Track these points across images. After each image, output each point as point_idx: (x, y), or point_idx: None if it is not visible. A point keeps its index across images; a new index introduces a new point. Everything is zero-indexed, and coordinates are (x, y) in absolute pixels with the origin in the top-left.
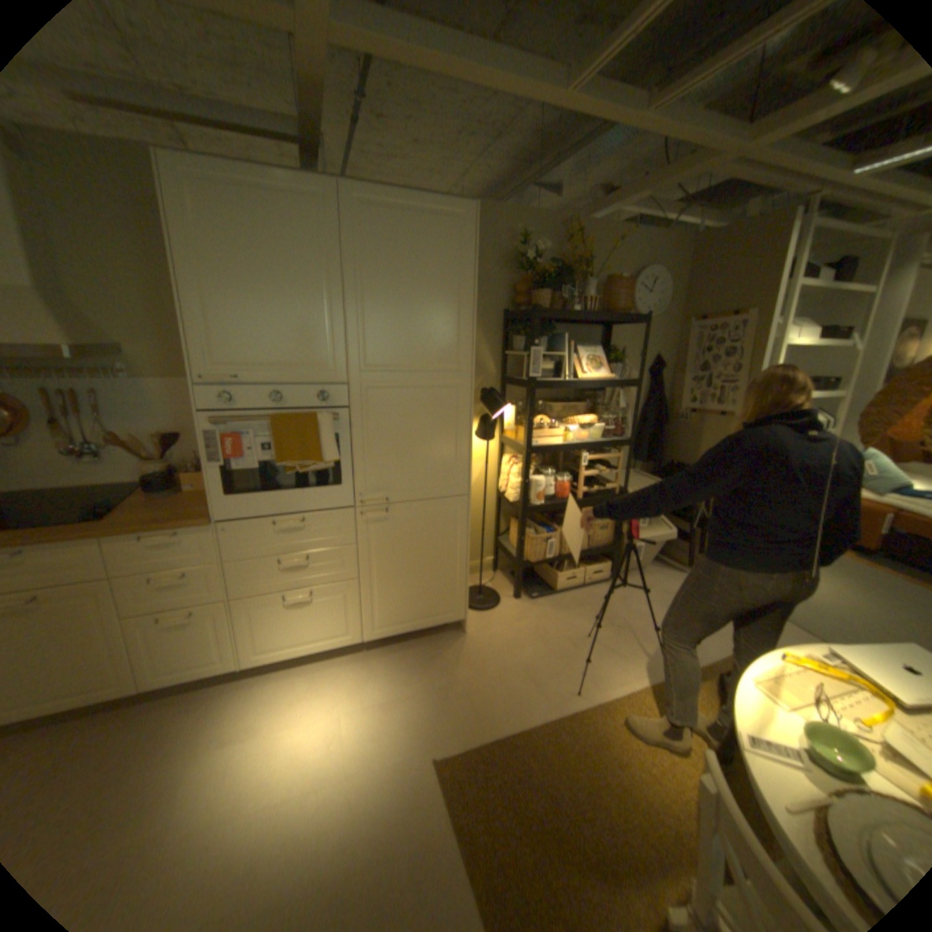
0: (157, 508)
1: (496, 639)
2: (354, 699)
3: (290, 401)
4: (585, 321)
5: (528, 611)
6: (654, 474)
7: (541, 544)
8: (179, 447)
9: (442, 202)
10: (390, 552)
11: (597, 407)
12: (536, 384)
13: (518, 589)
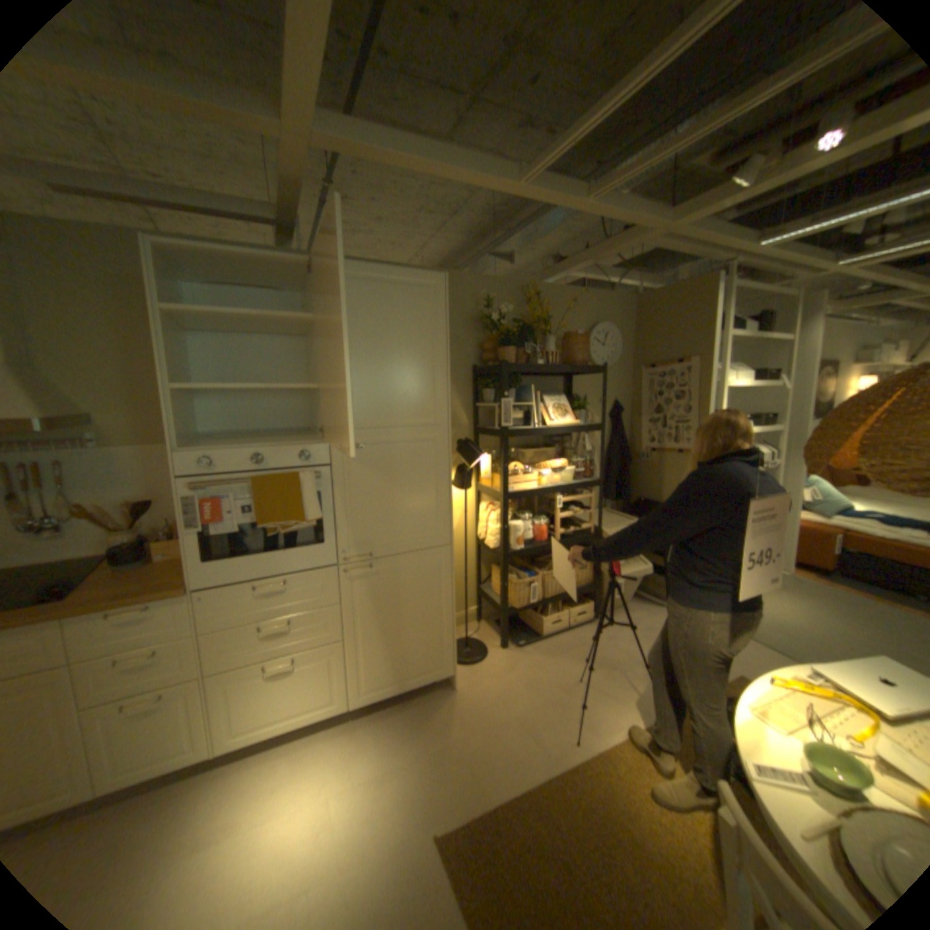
0: (126, 581)
1: (487, 694)
2: (342, 776)
3: (272, 462)
4: (548, 374)
5: (517, 660)
6: (624, 511)
7: (525, 589)
8: (149, 515)
9: (414, 274)
10: (376, 609)
11: (566, 451)
12: (509, 433)
13: (505, 637)
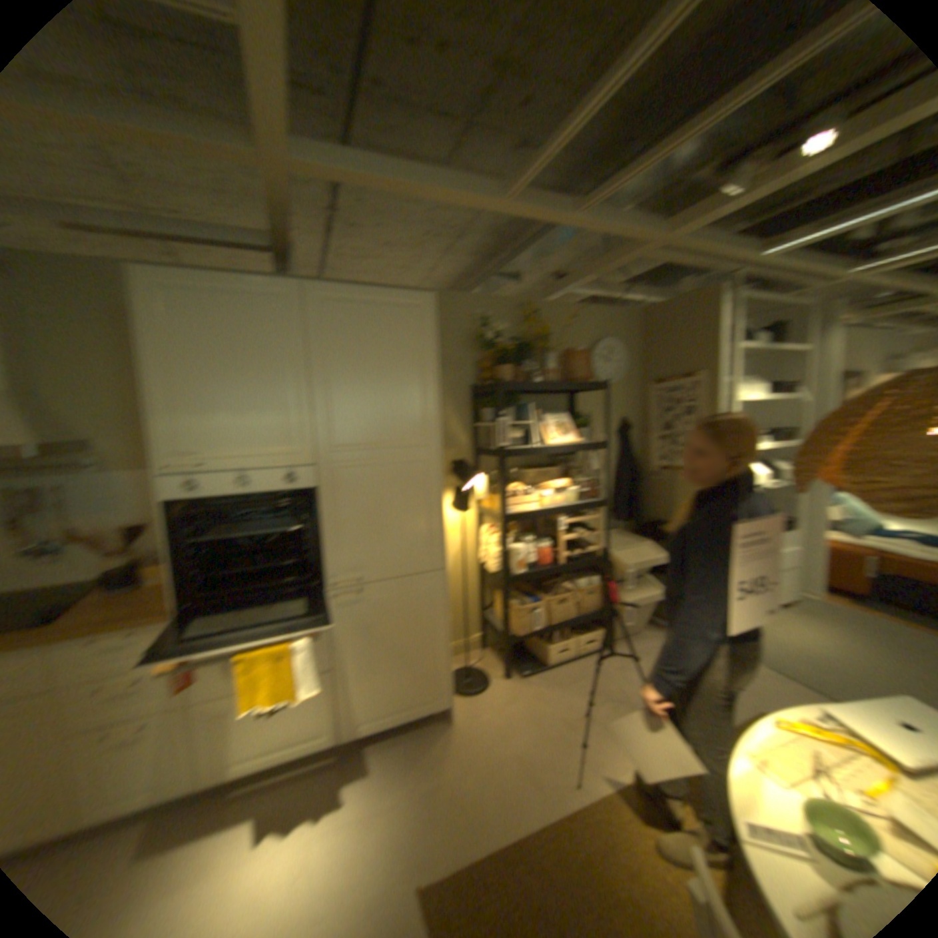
0: (106, 611)
1: (484, 730)
2: (324, 819)
3: (252, 488)
4: (545, 392)
5: (518, 693)
6: (633, 533)
7: (525, 616)
8: (137, 542)
9: (397, 296)
10: (362, 639)
11: (567, 471)
12: (504, 454)
13: (506, 668)
